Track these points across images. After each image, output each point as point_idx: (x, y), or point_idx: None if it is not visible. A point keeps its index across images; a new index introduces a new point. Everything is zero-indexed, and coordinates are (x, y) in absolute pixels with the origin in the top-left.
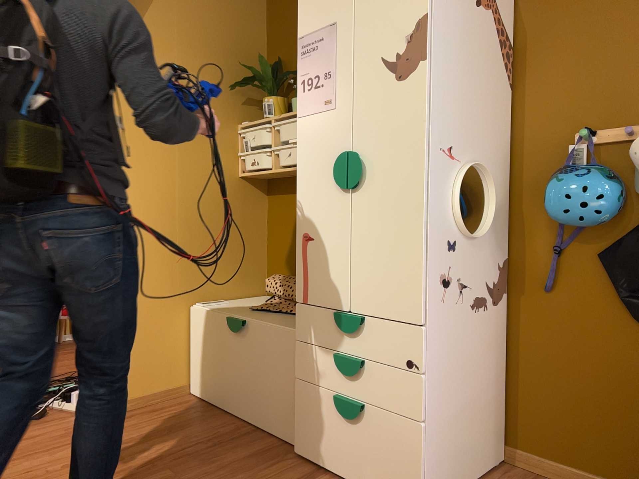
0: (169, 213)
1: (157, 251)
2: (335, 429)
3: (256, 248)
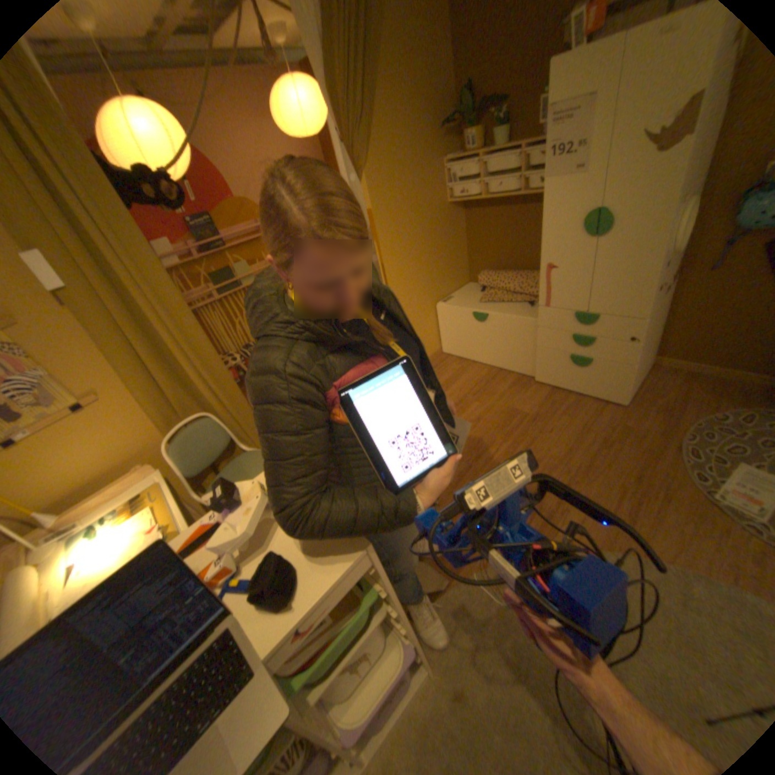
0: (417, 250)
1: (415, 278)
2: (567, 369)
3: (461, 252)
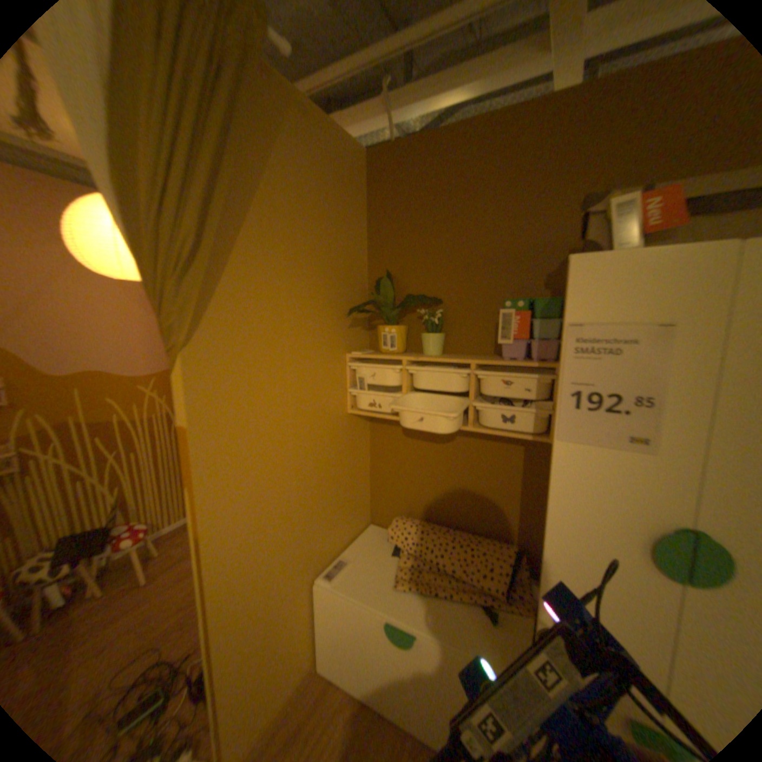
0: (289, 491)
1: (279, 545)
2: None
3: (364, 480)
